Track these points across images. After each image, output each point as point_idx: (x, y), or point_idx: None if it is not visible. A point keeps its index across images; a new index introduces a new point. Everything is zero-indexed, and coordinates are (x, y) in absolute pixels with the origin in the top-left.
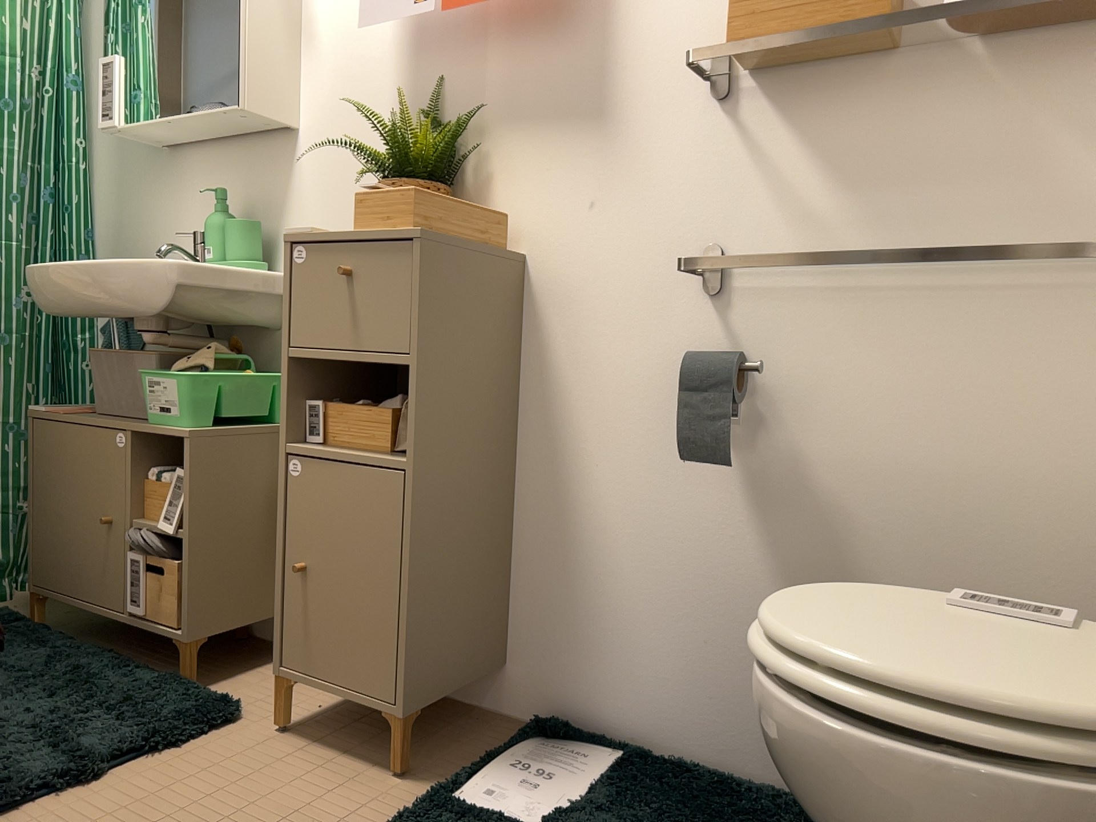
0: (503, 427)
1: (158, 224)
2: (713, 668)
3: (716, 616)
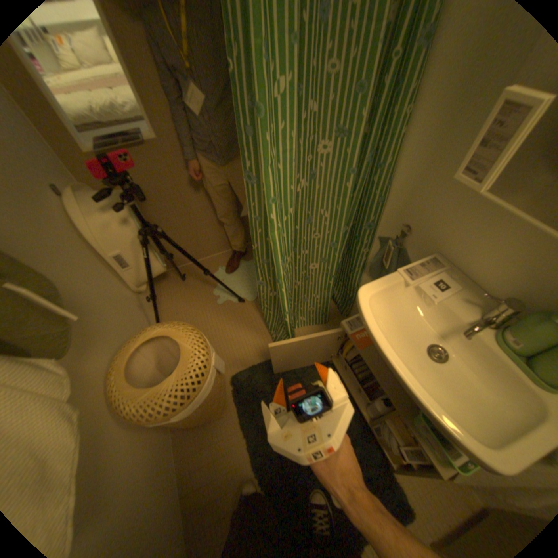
0: None
1: (456, 217)
2: None
3: None
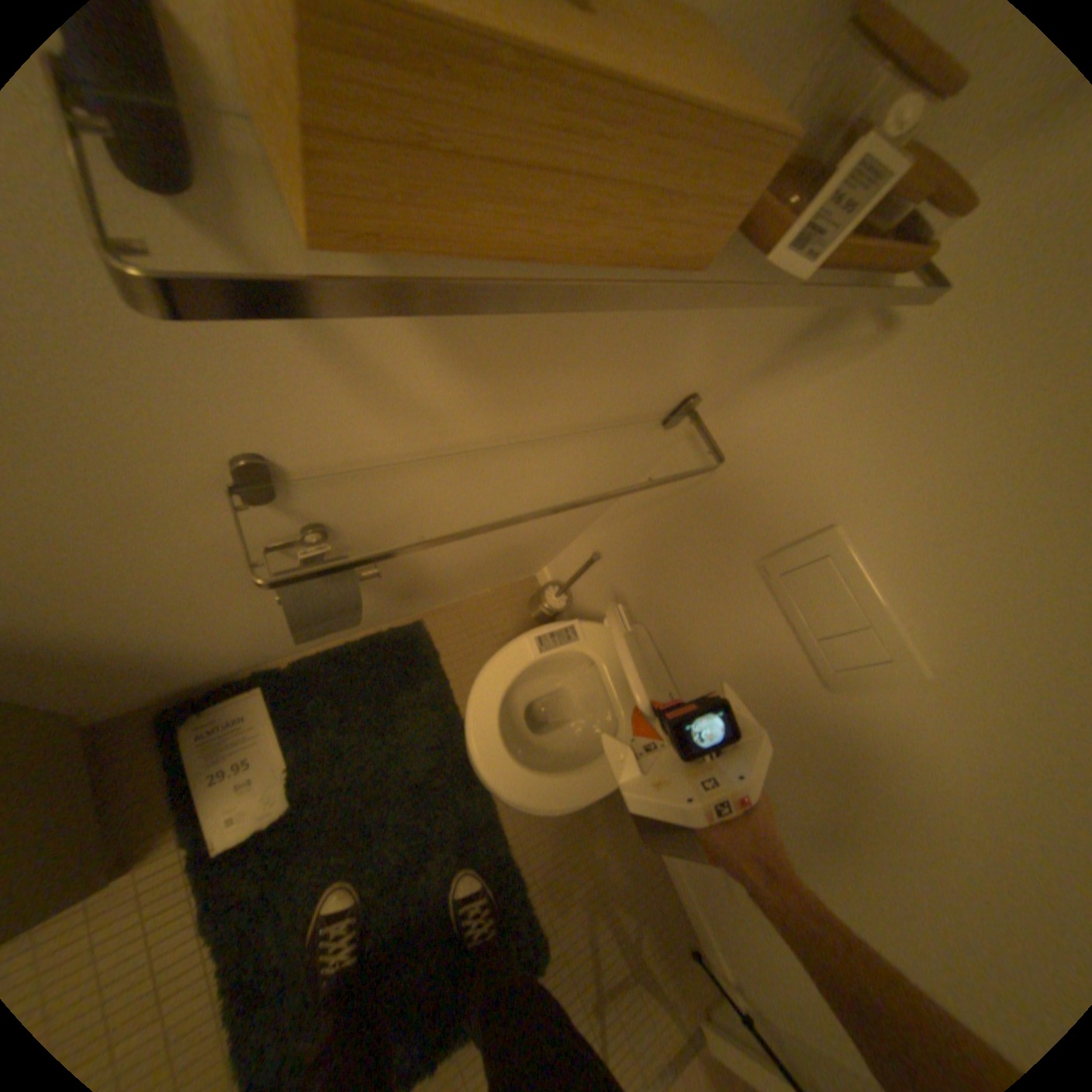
0: None
1: None
2: None
3: None
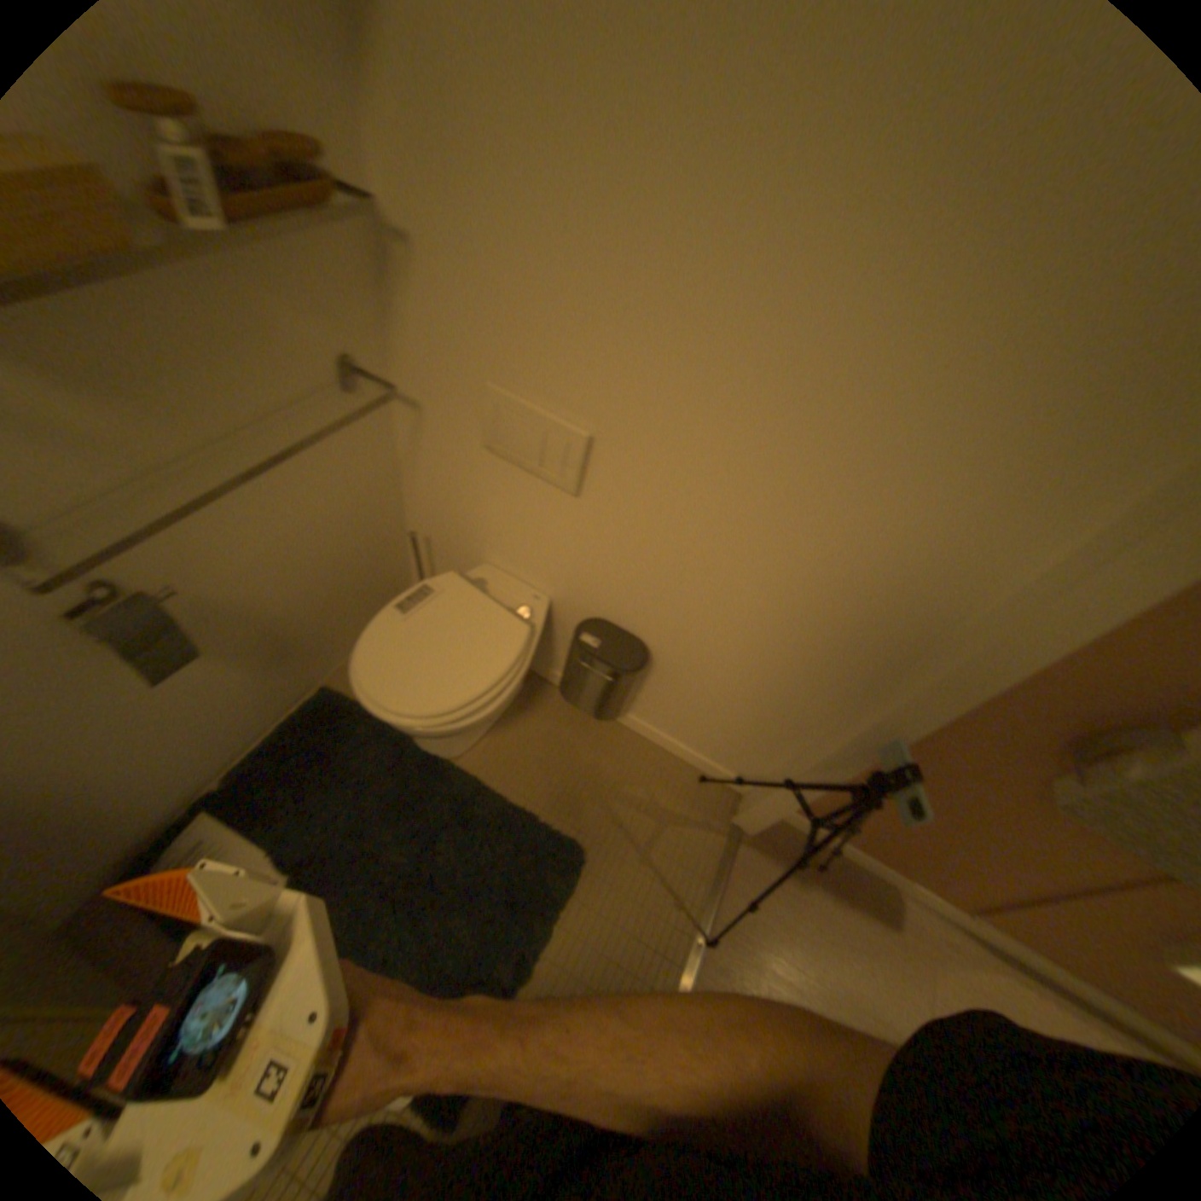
0: None
1: None
2: (211, 729)
3: (197, 712)
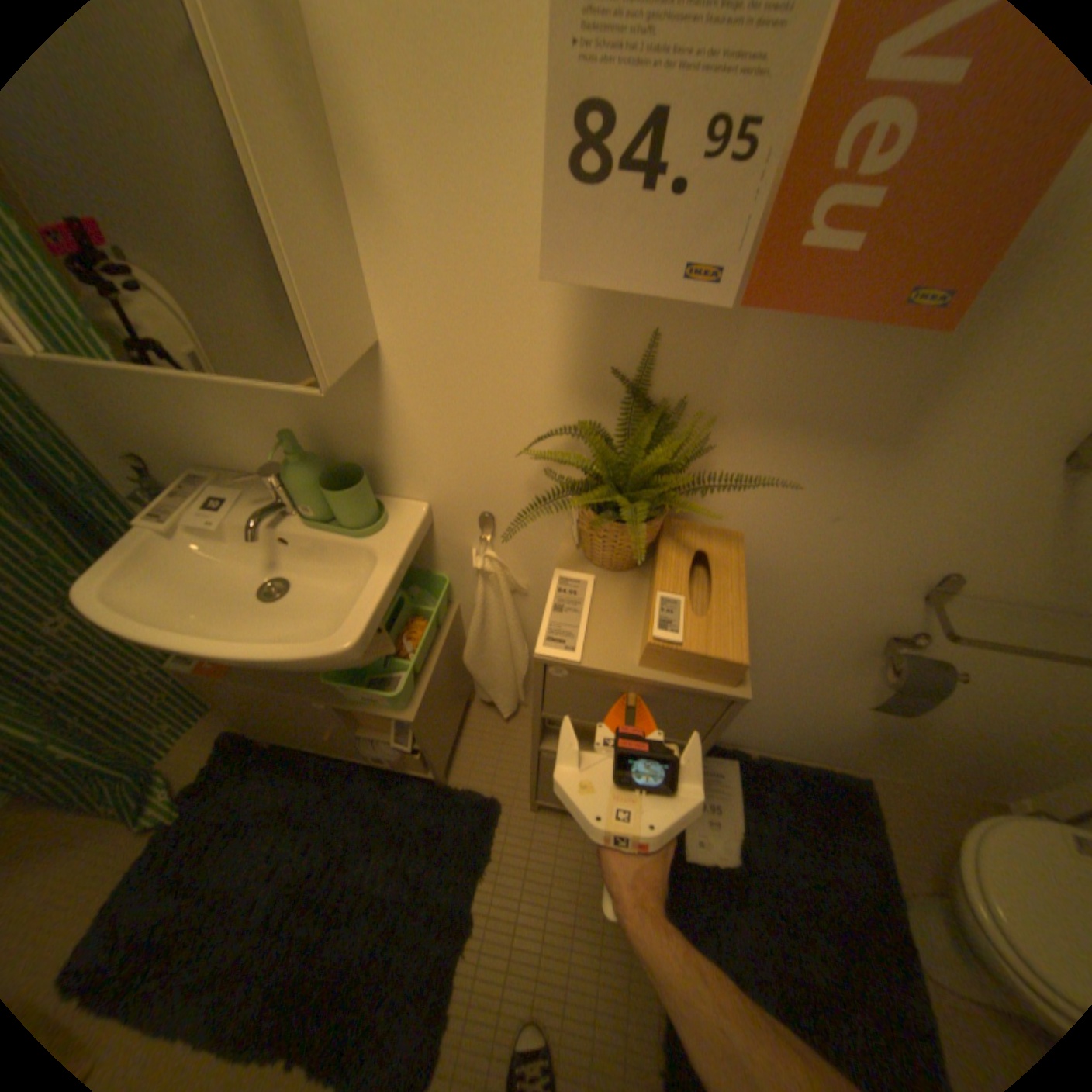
0: None
1: (152, 408)
2: (804, 734)
3: (819, 721)
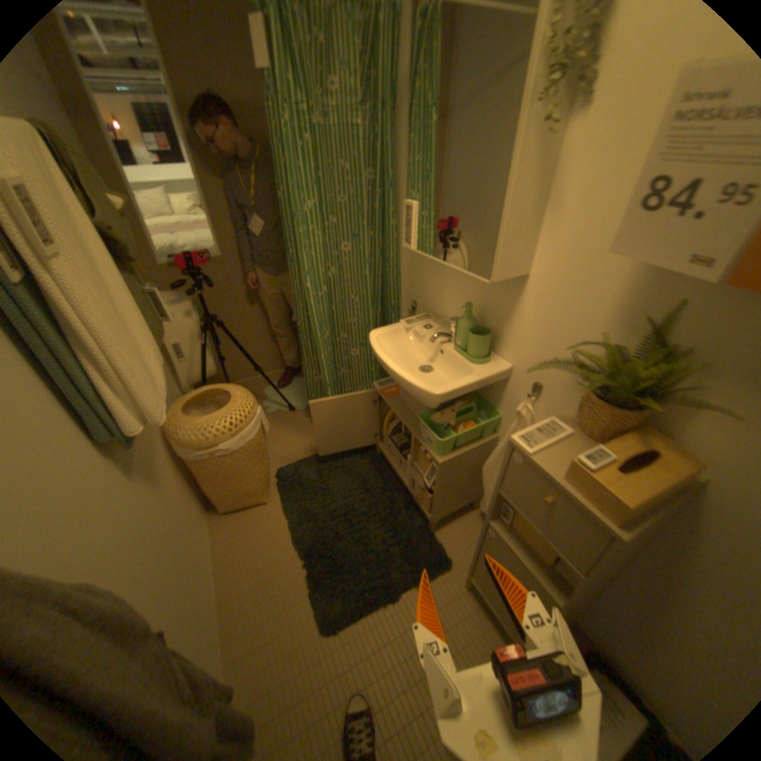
0: (637, 557)
1: (431, 284)
2: None
3: None
